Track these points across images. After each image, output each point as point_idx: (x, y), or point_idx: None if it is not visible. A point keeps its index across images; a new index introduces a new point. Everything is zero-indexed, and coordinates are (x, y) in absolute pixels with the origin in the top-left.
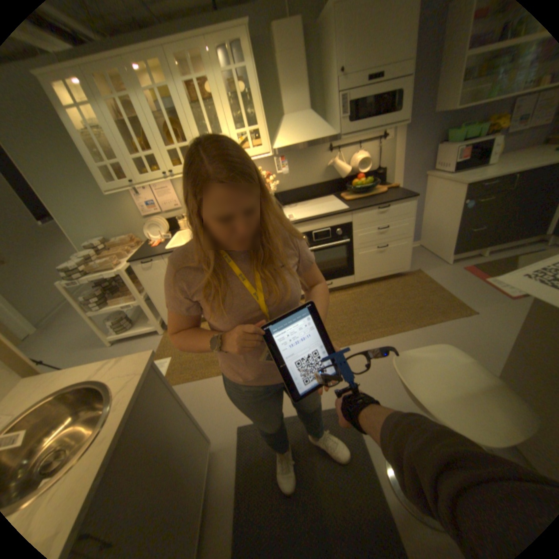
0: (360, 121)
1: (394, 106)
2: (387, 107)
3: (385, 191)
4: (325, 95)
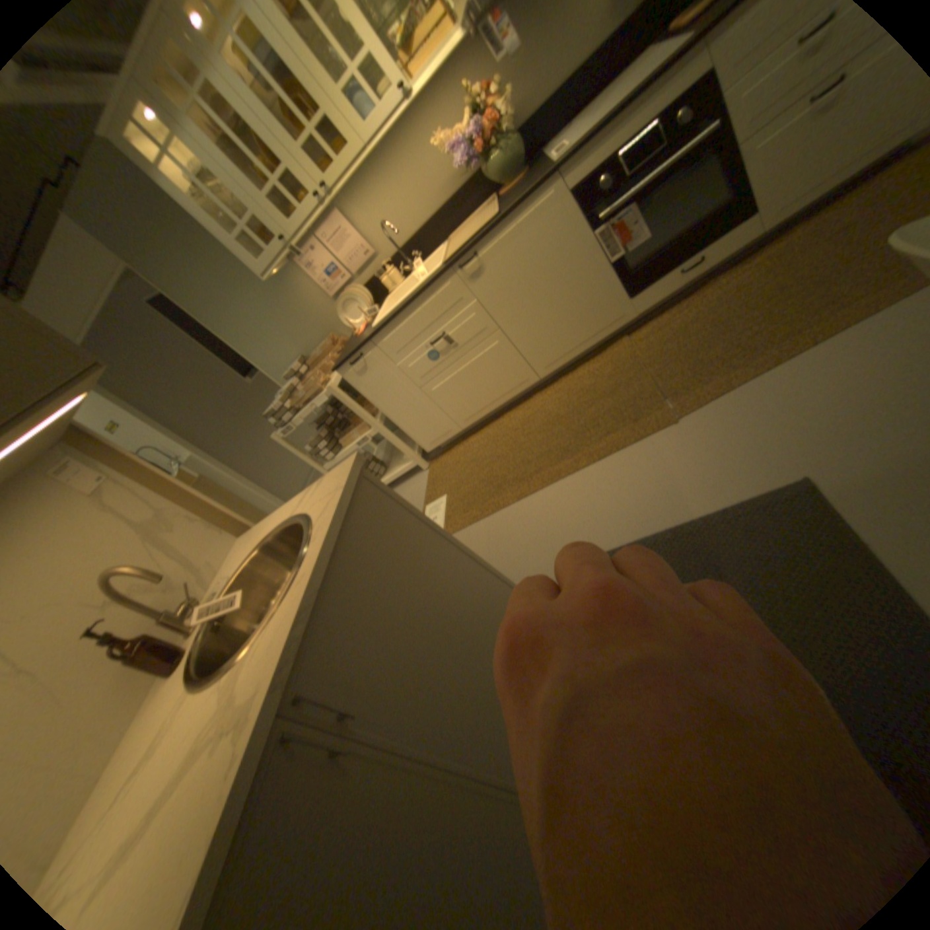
0: None
1: None
2: None
3: None
4: None
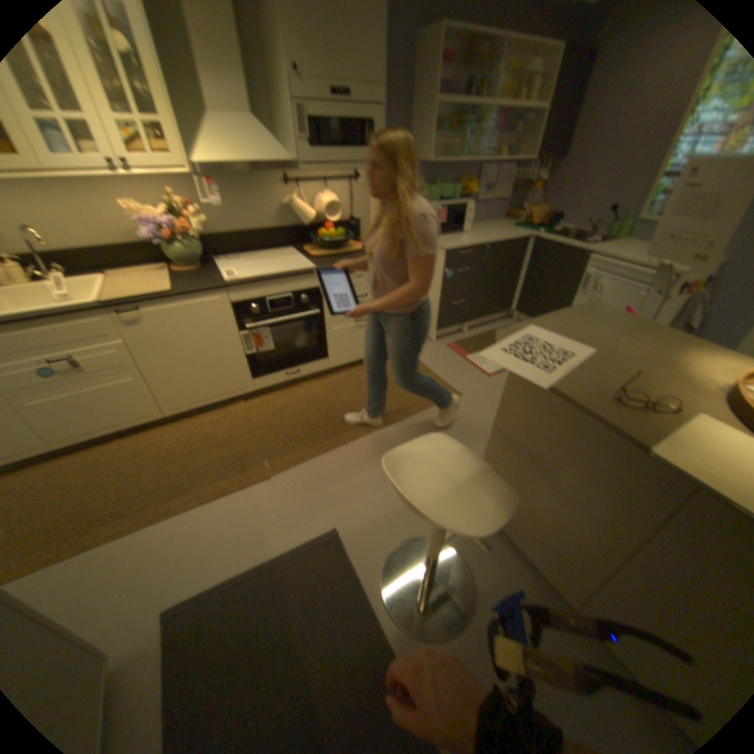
0: (324, 150)
1: (365, 140)
2: (357, 140)
3: (361, 250)
4: (274, 101)
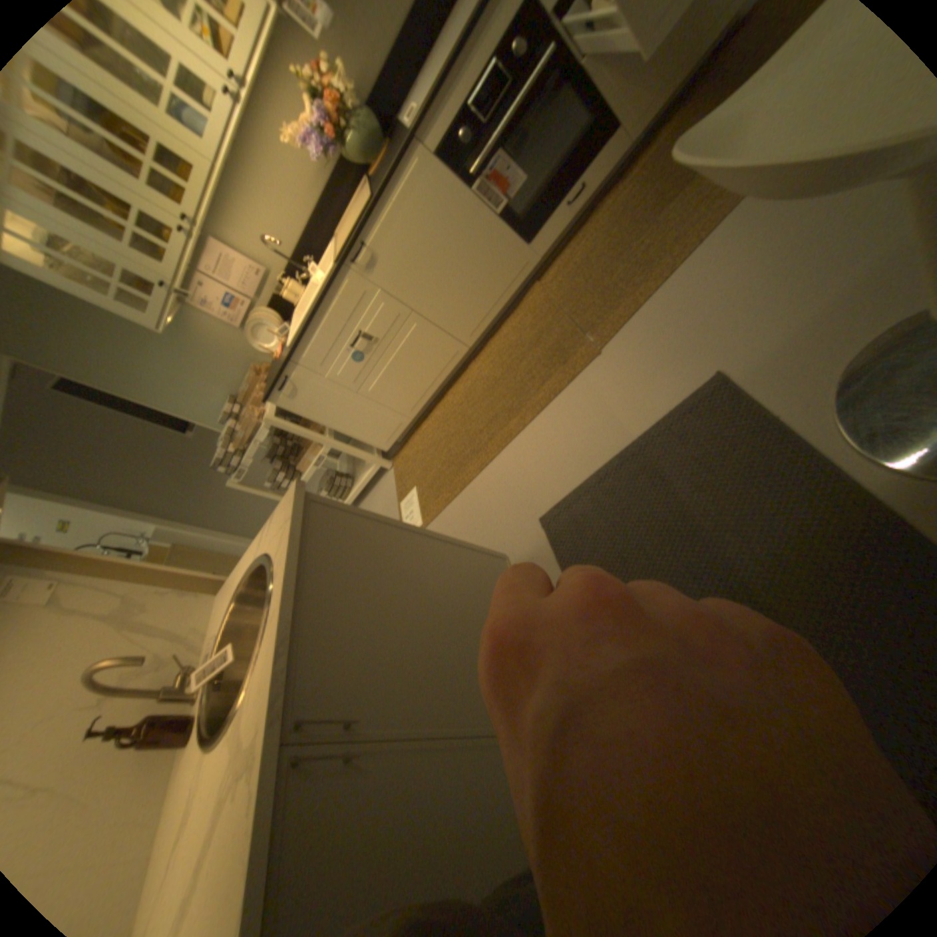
0: None
1: None
2: None
3: None
4: None
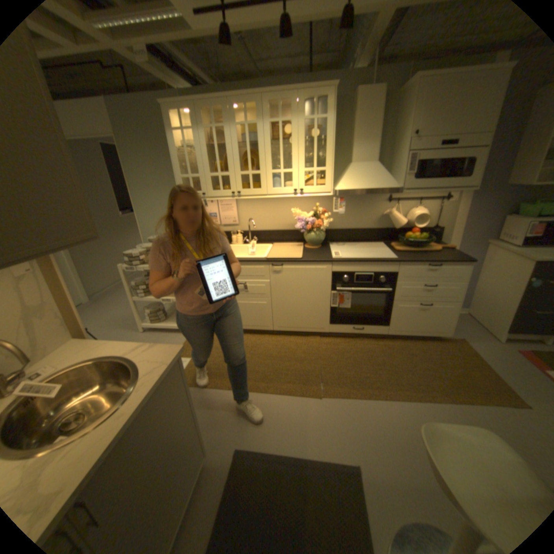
0: (425, 179)
1: (464, 171)
2: (456, 171)
3: (440, 250)
4: (395, 151)
